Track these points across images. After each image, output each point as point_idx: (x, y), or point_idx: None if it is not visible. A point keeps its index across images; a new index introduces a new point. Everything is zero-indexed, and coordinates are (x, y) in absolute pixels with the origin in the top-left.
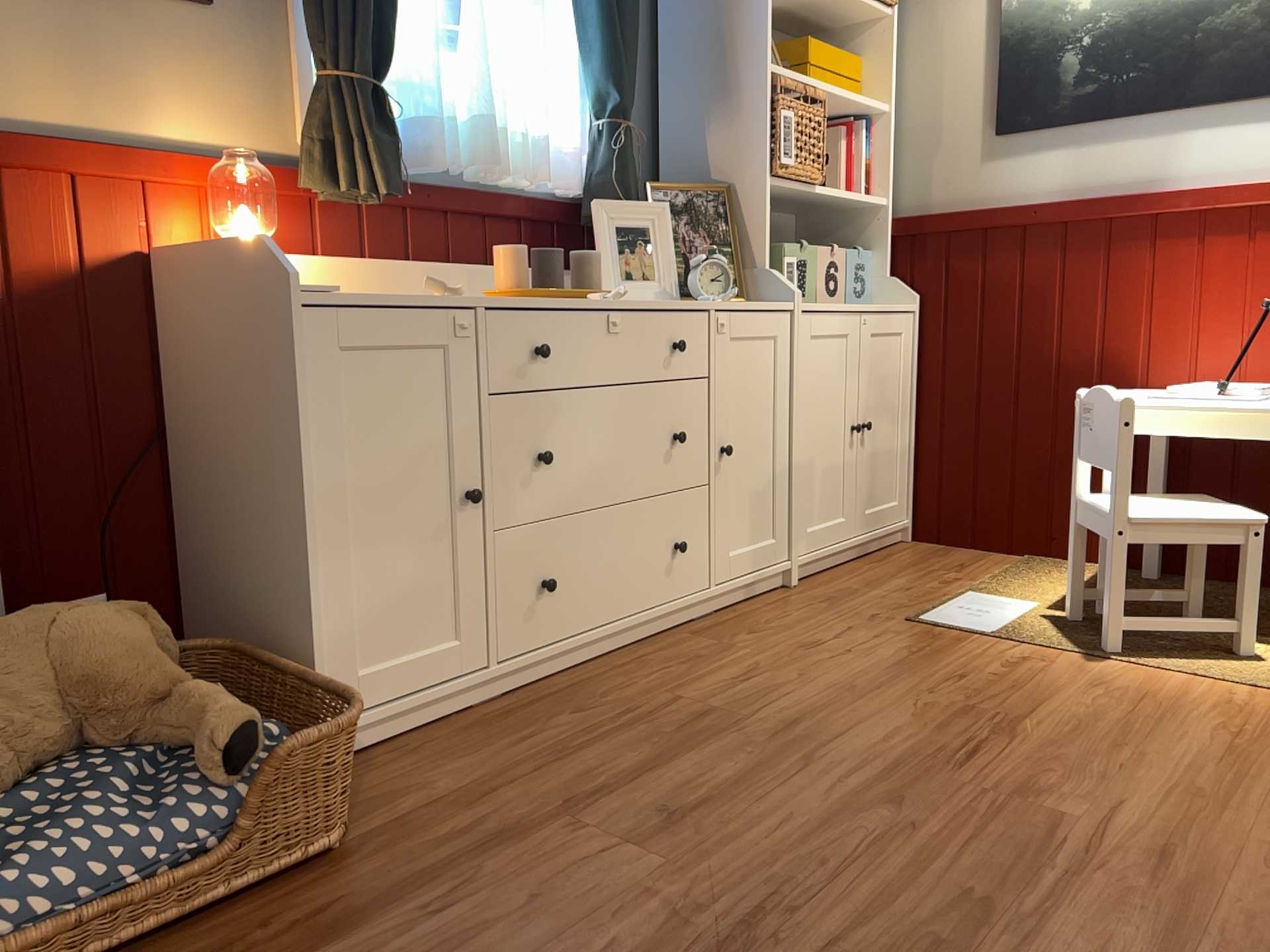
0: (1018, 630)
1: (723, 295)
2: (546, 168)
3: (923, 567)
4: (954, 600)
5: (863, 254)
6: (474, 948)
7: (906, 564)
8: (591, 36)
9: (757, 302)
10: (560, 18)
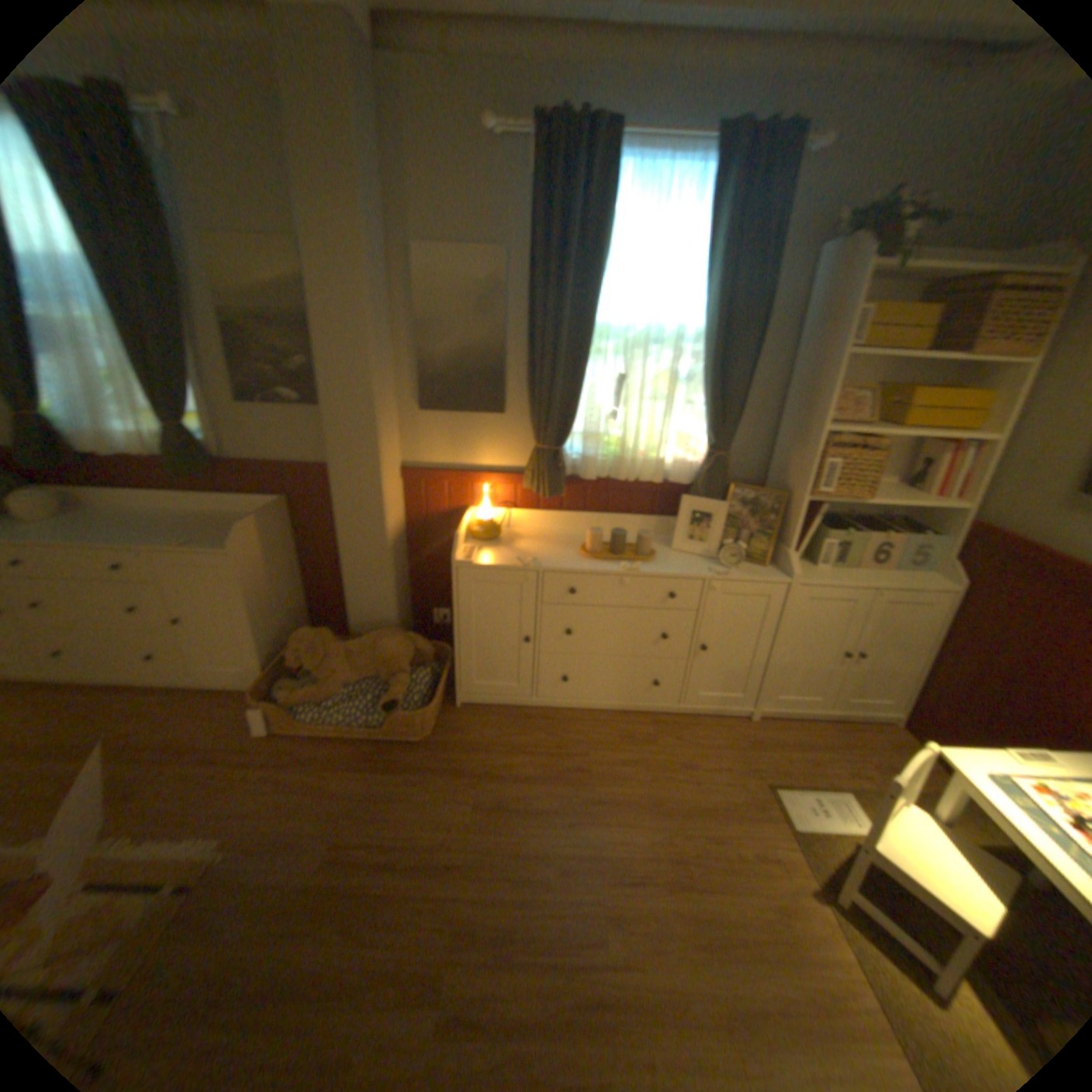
0: (817, 846)
1: (734, 567)
2: (672, 469)
3: (865, 757)
4: (825, 796)
5: (942, 537)
6: (397, 808)
7: (857, 748)
8: (706, 405)
9: (779, 568)
10: (695, 391)
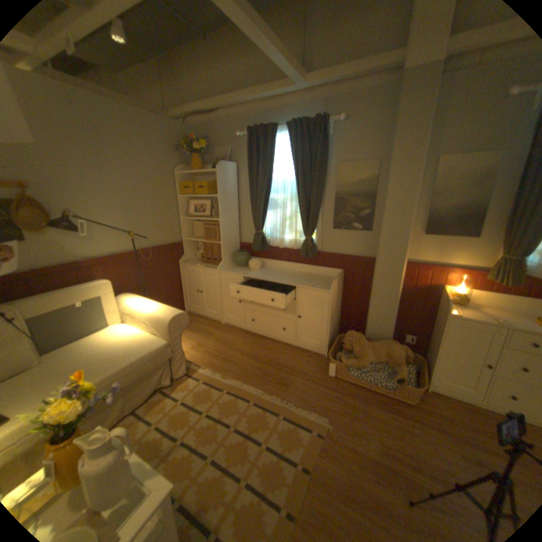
0: None
1: None
2: None
3: None
4: None
5: None
6: (412, 438)
7: None
8: None
9: None
10: None
